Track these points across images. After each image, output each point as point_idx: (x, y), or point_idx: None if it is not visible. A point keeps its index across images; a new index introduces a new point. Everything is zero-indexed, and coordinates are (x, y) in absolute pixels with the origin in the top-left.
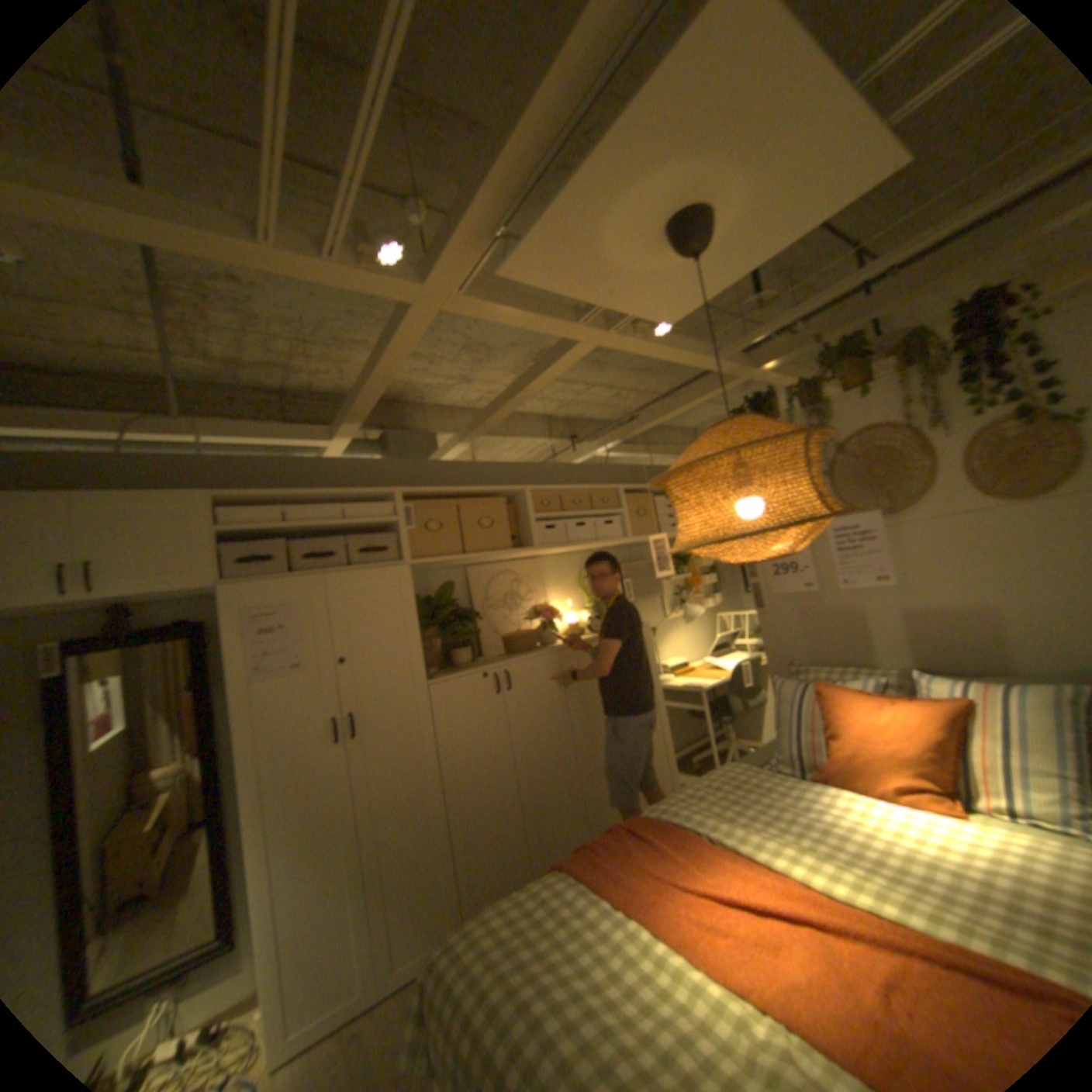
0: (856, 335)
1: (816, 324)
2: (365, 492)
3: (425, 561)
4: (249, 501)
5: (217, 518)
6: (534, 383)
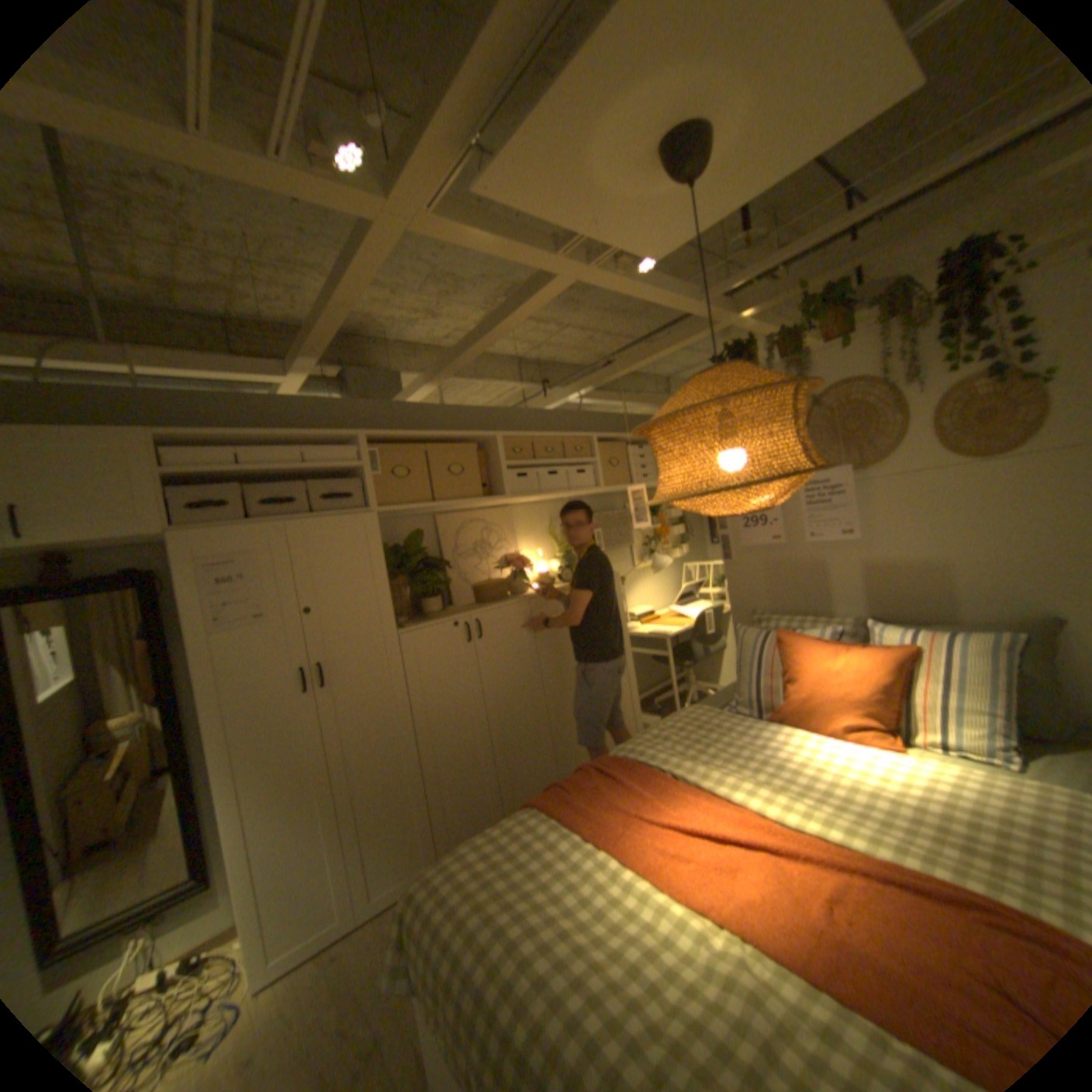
0: (843, 282)
1: (802, 269)
2: (328, 434)
3: (394, 509)
4: (199, 440)
5: (164, 458)
6: (509, 320)
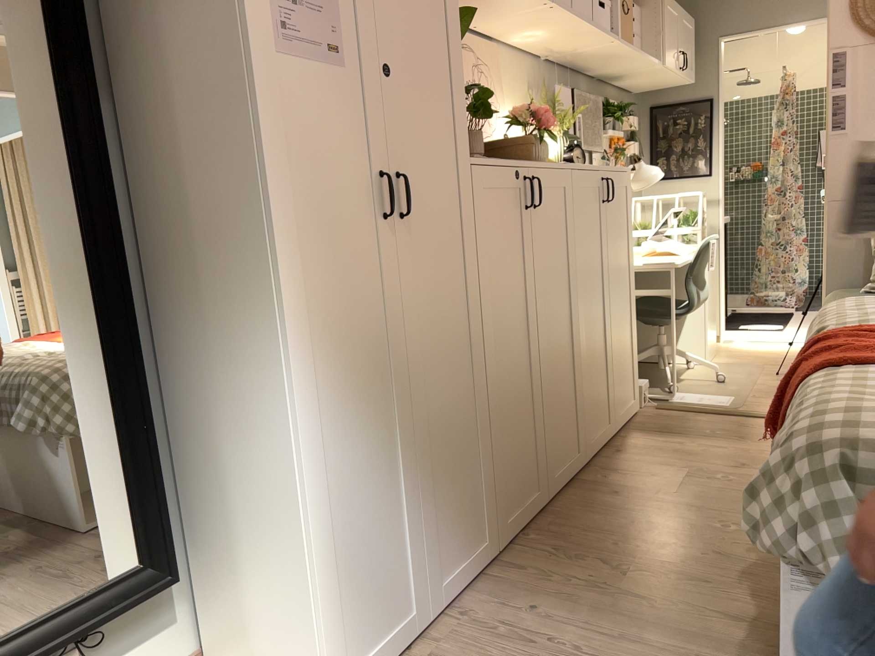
0: None
1: None
2: None
3: None
4: None
5: None
6: None
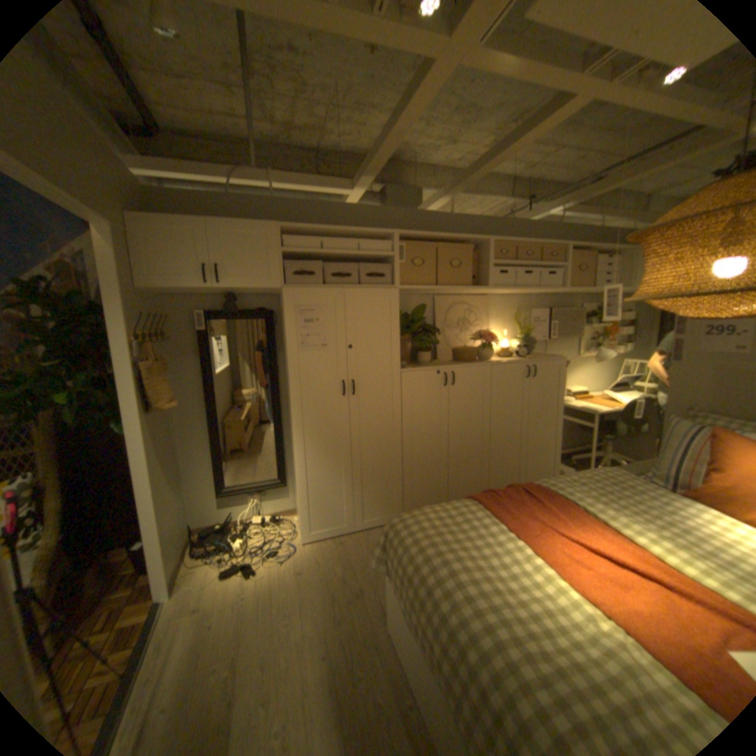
0: None
1: None
2: (375, 232)
3: (409, 288)
4: (302, 232)
5: (284, 242)
6: (522, 141)
